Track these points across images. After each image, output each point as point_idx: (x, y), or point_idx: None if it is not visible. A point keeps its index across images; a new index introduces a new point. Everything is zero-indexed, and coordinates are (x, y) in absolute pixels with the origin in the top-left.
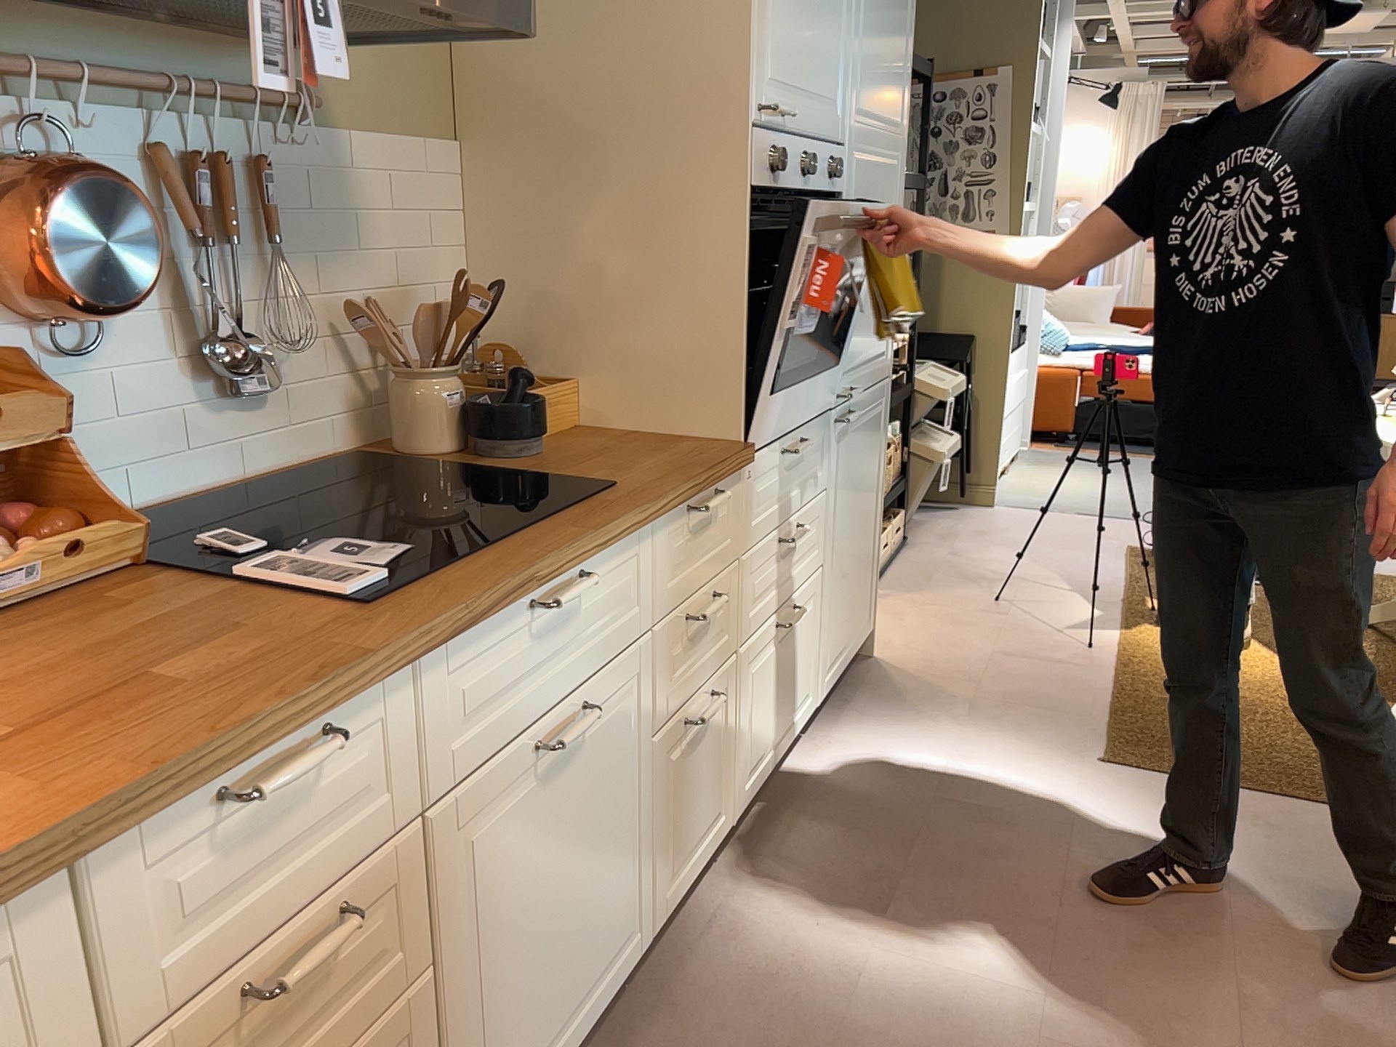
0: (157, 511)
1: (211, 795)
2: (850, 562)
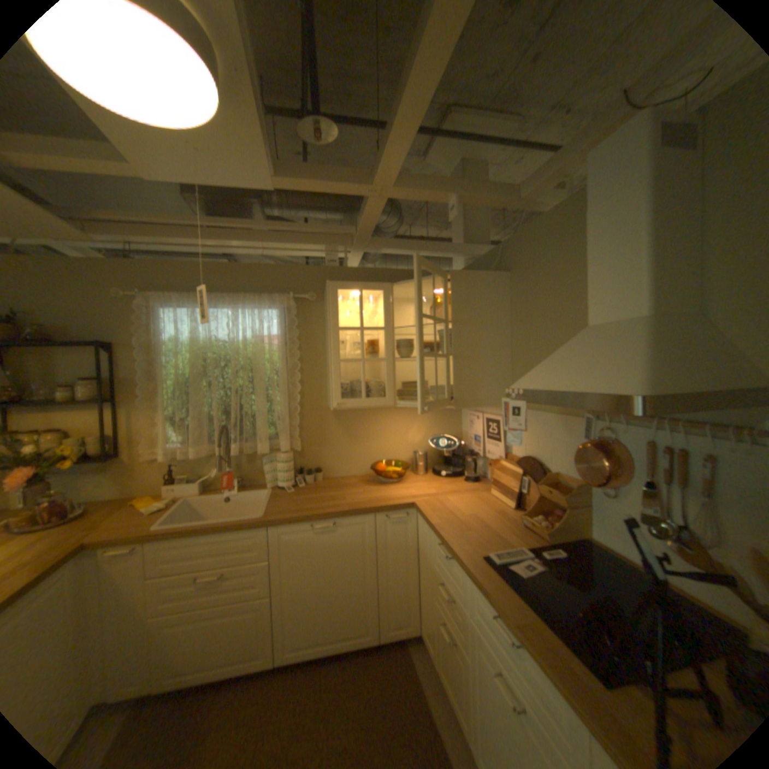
0: (634, 567)
1: (441, 543)
2: None
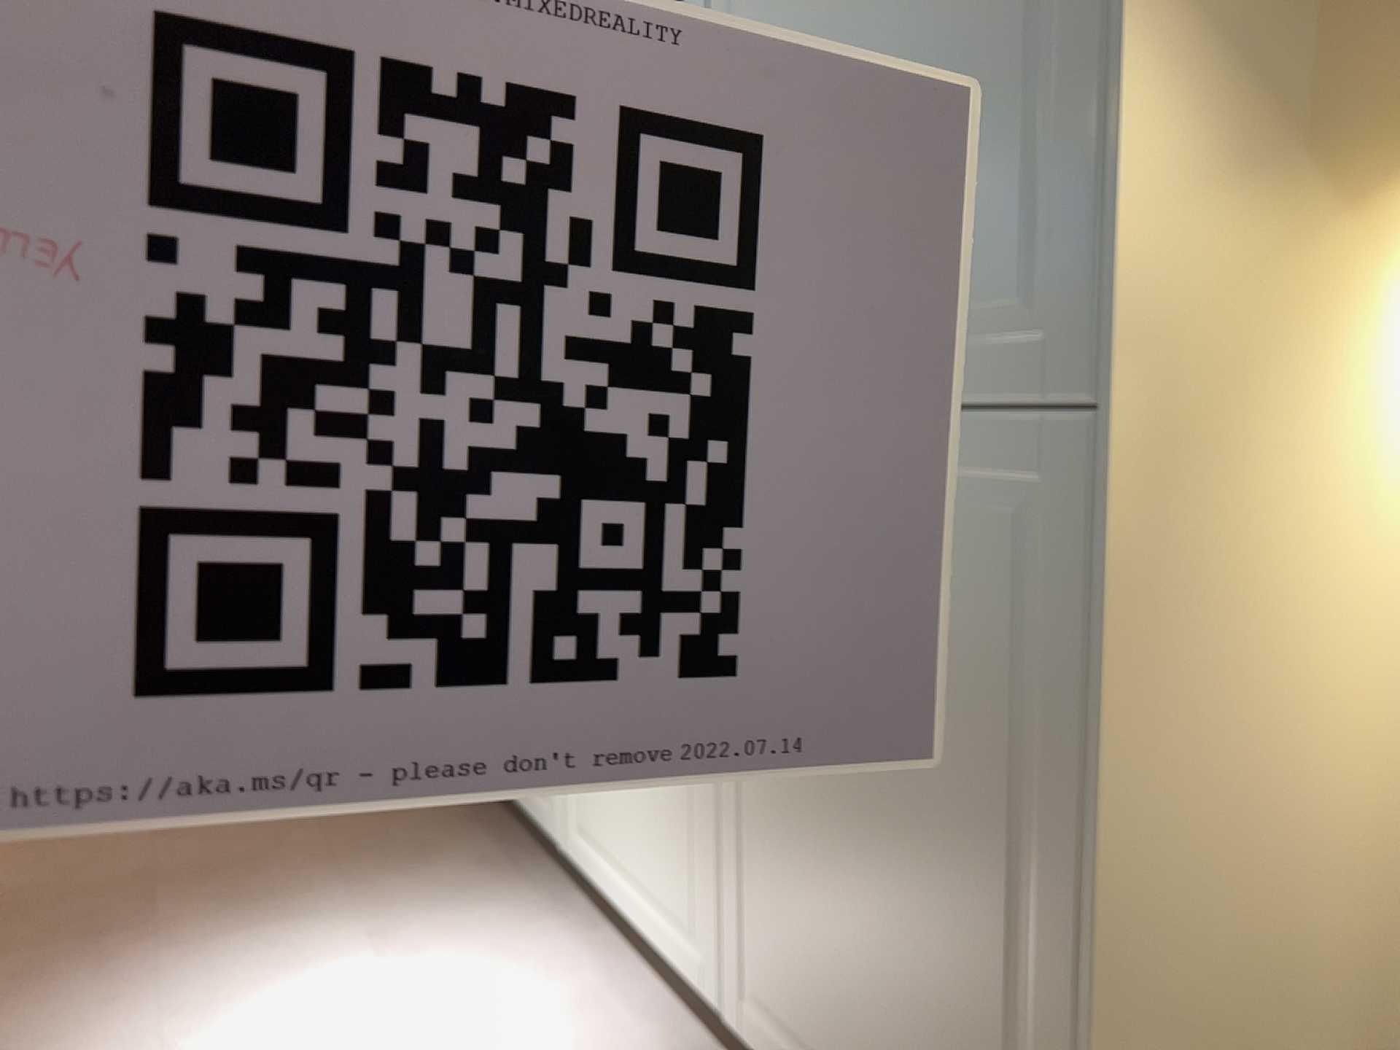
0: None
1: None
2: (839, 864)
